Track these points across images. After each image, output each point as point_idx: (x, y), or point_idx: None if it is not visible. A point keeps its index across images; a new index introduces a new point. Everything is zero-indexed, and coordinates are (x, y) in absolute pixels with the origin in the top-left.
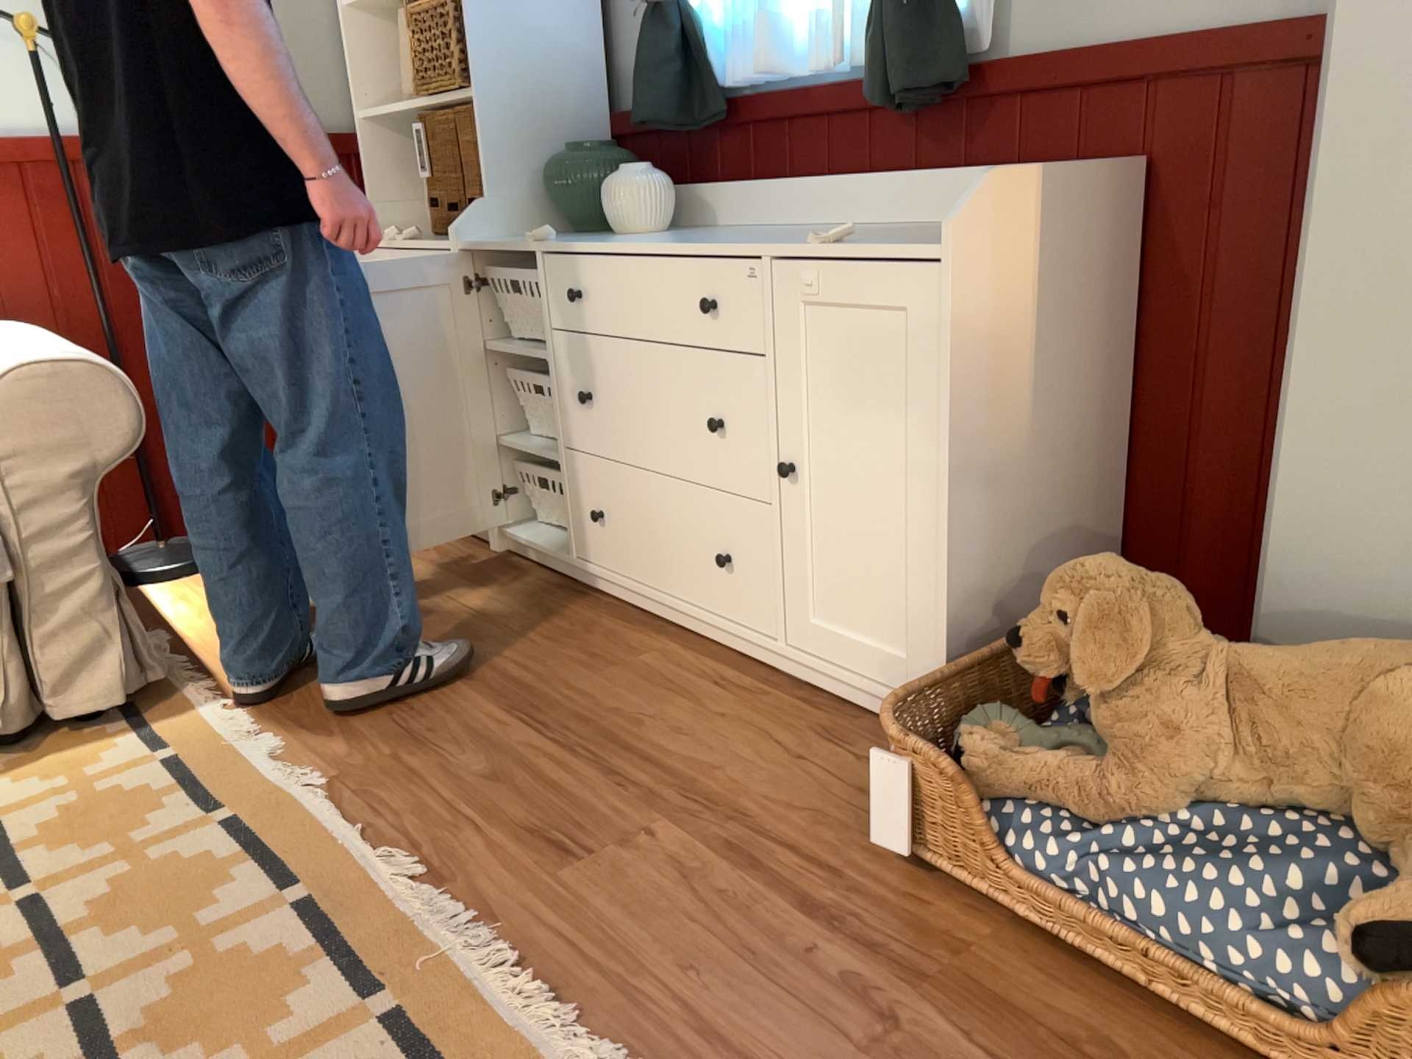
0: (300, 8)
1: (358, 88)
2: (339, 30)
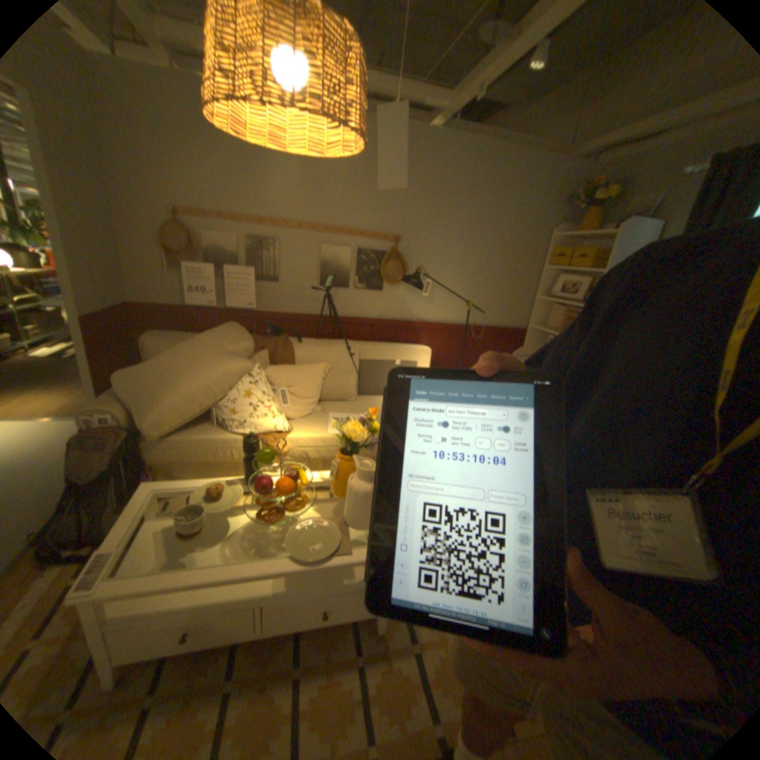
0: (525, 294)
1: (533, 317)
2: (533, 300)
